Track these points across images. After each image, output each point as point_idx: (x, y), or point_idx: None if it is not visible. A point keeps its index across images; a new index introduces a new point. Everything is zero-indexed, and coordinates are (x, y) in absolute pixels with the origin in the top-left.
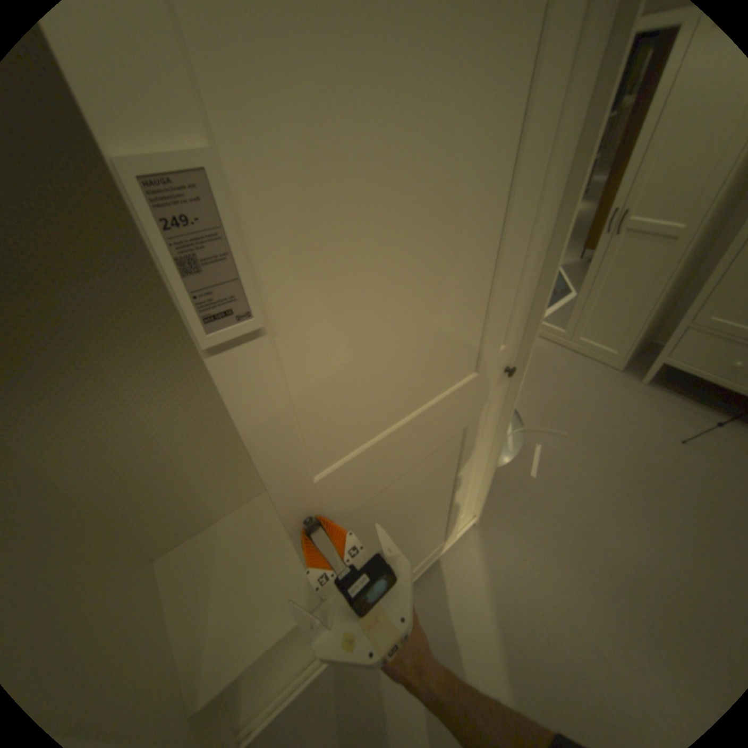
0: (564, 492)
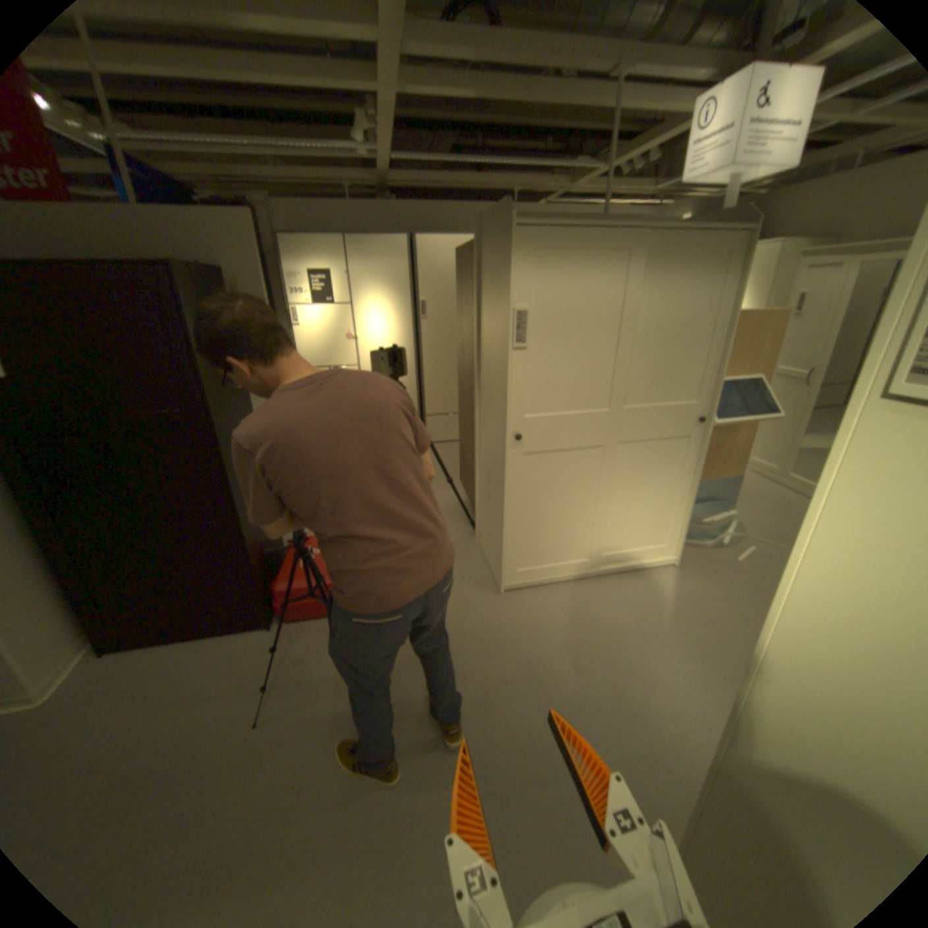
0: (764, 574)
